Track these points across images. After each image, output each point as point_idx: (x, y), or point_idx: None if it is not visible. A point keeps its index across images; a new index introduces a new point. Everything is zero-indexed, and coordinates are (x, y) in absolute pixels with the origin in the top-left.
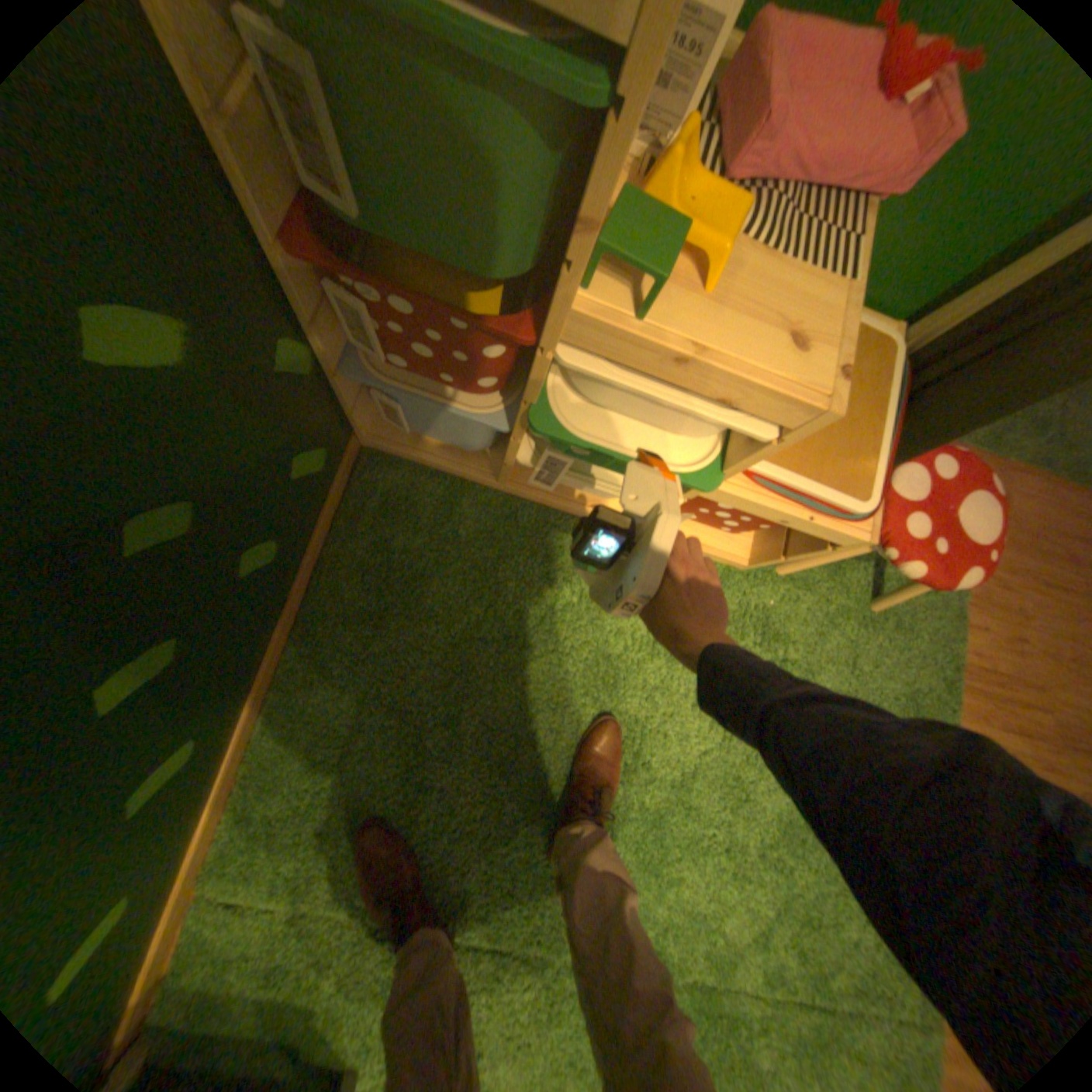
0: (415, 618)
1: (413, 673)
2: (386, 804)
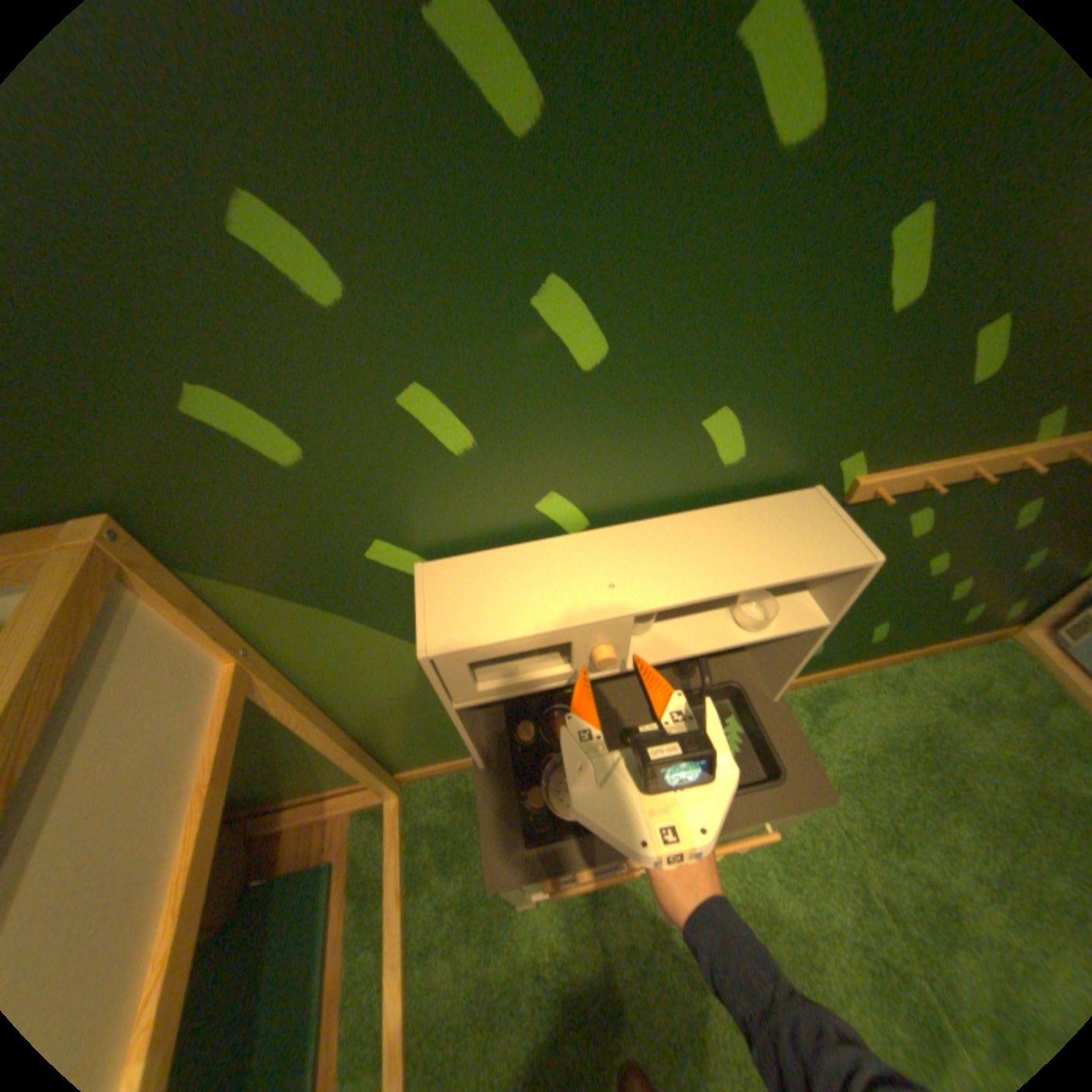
0: (981, 724)
1: (957, 743)
2: (886, 772)
